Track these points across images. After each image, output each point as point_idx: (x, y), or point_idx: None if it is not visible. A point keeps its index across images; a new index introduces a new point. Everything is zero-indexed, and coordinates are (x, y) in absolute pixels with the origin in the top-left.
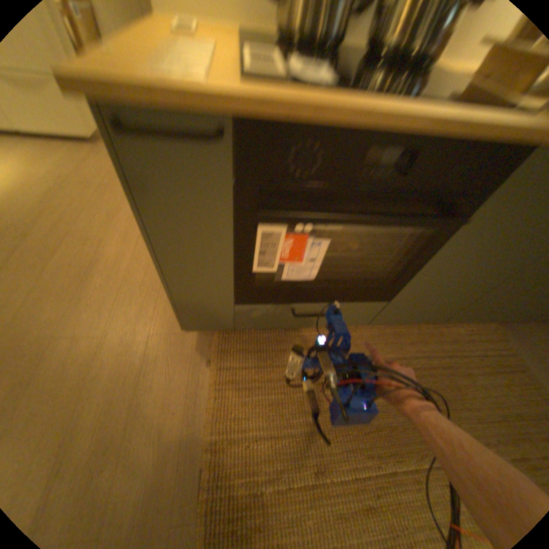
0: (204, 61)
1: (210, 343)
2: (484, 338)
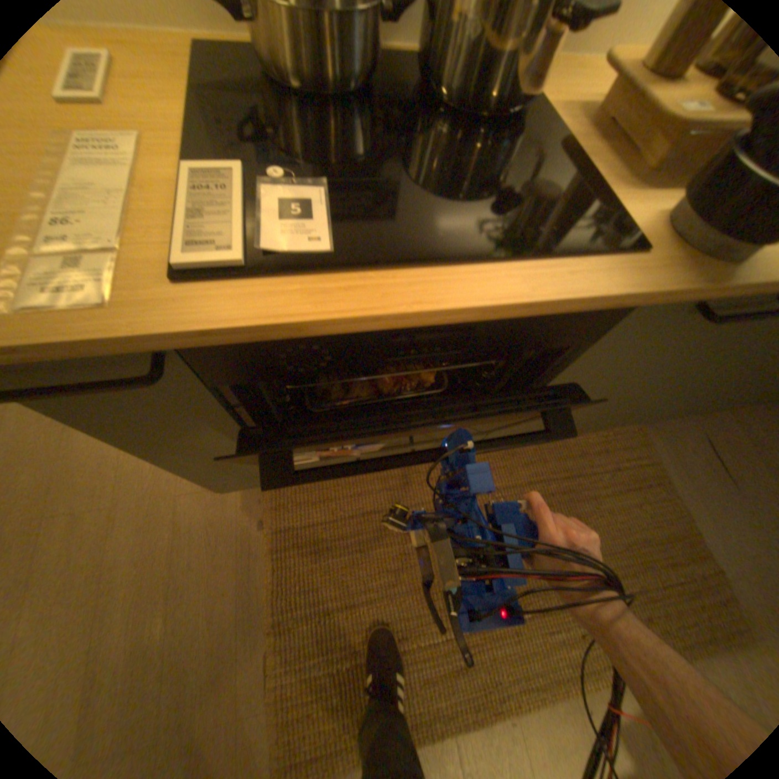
0: (108, 242)
1: (260, 499)
2: (620, 446)
